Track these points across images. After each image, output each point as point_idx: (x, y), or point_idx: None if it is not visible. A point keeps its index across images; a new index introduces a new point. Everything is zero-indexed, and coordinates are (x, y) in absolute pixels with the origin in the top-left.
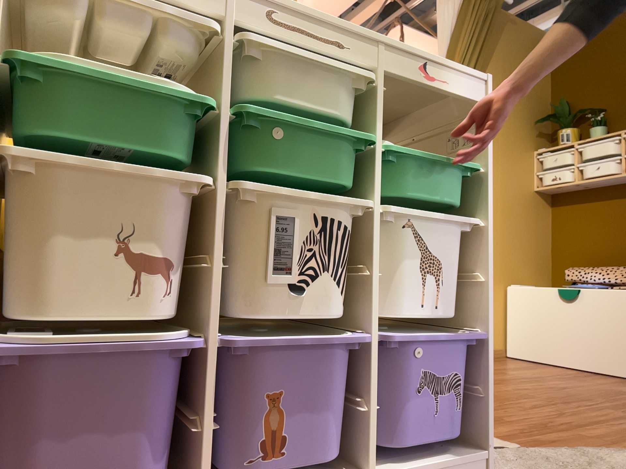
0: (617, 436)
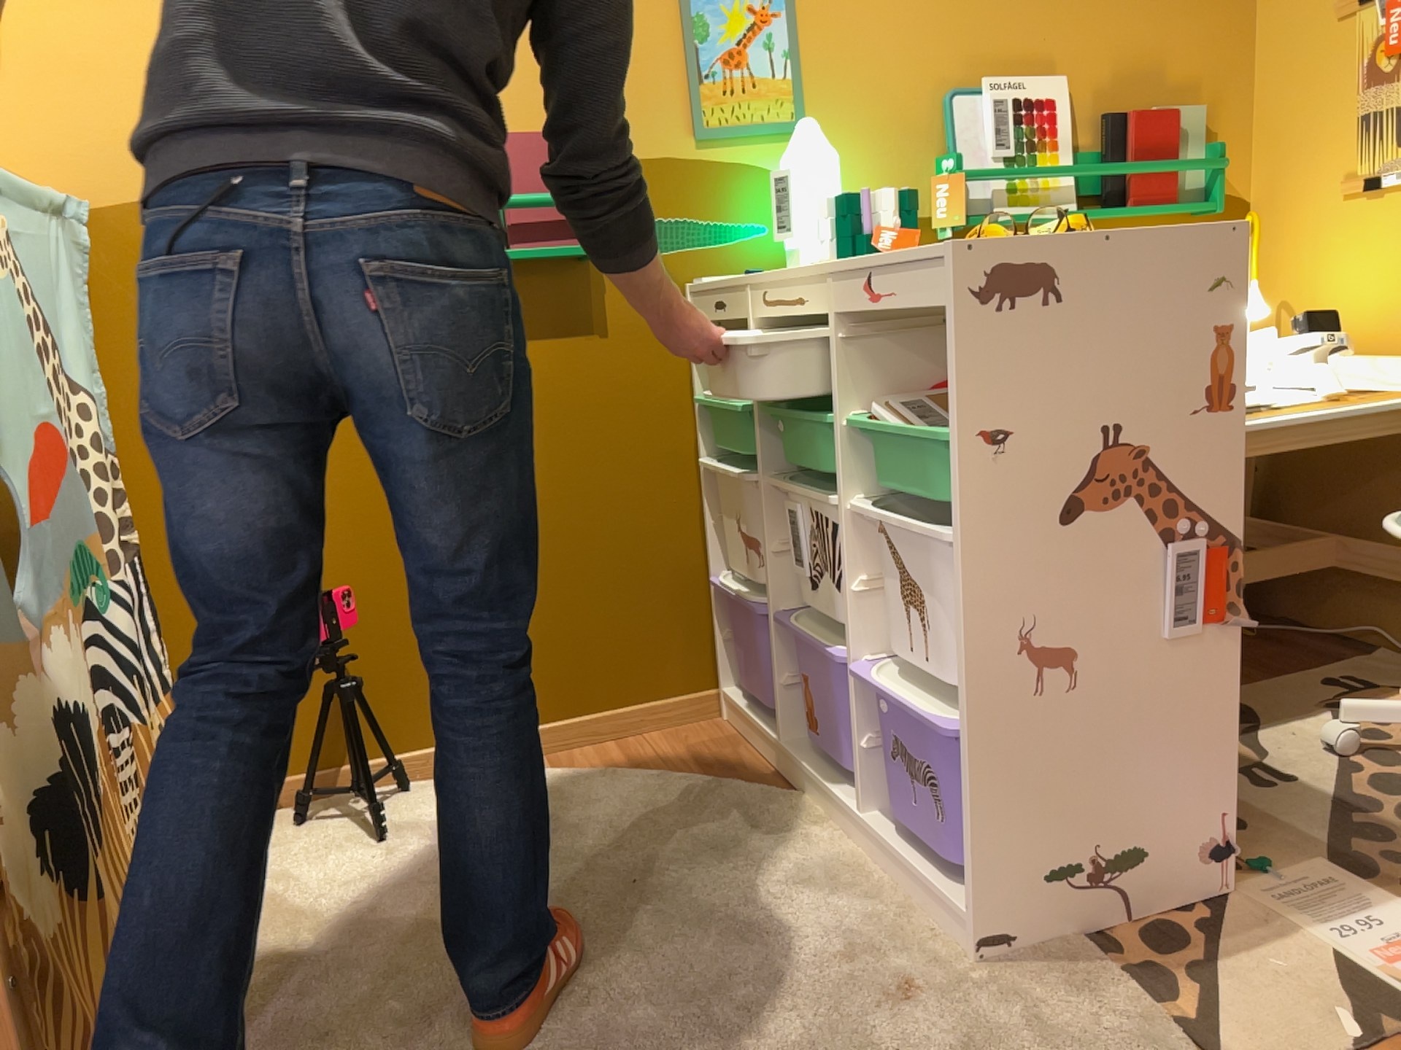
0: None
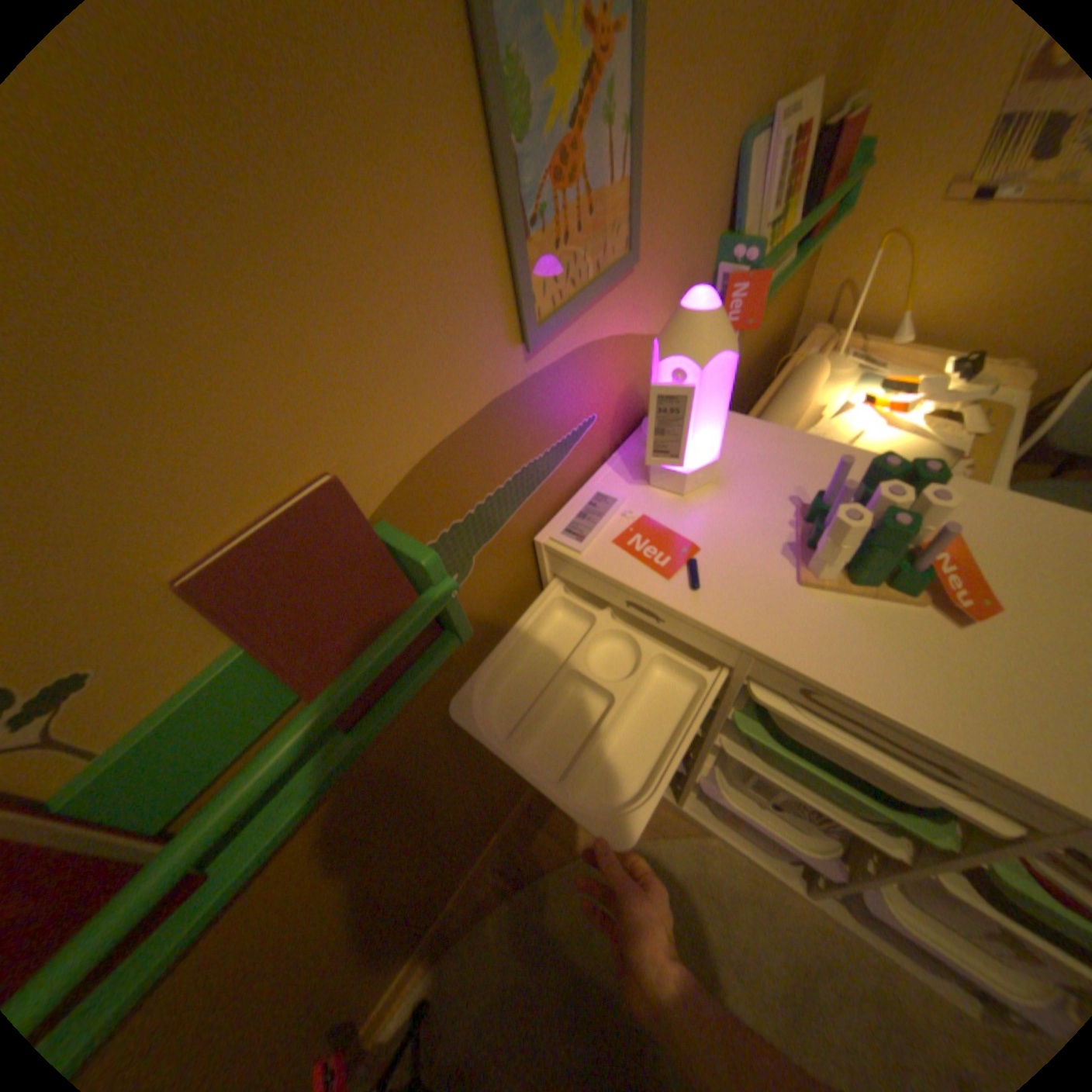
0: None
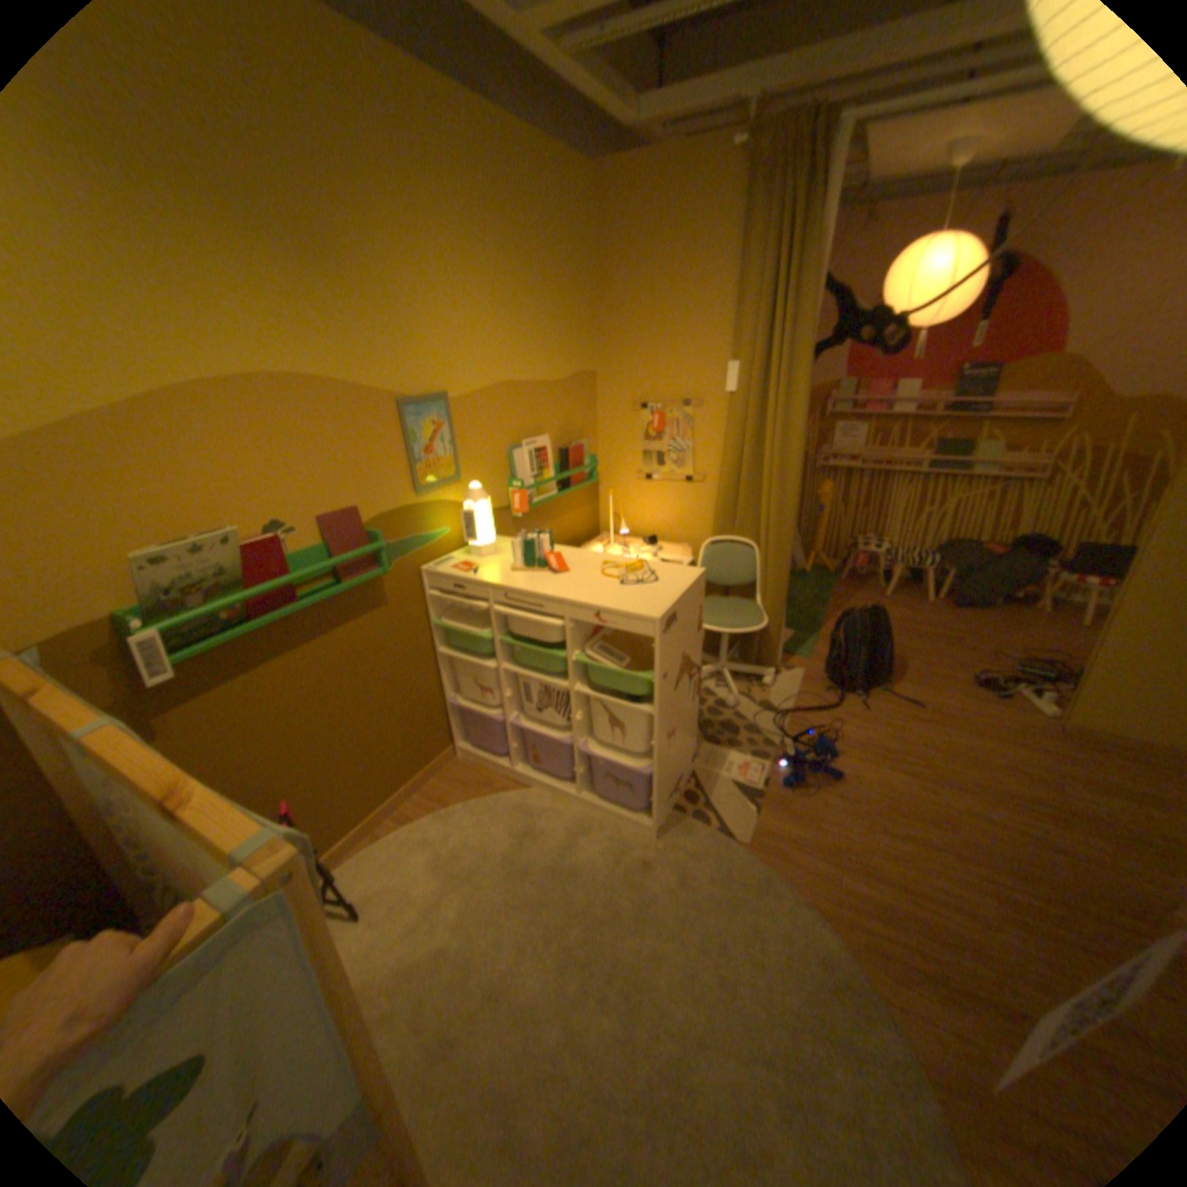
0: (868, 915)
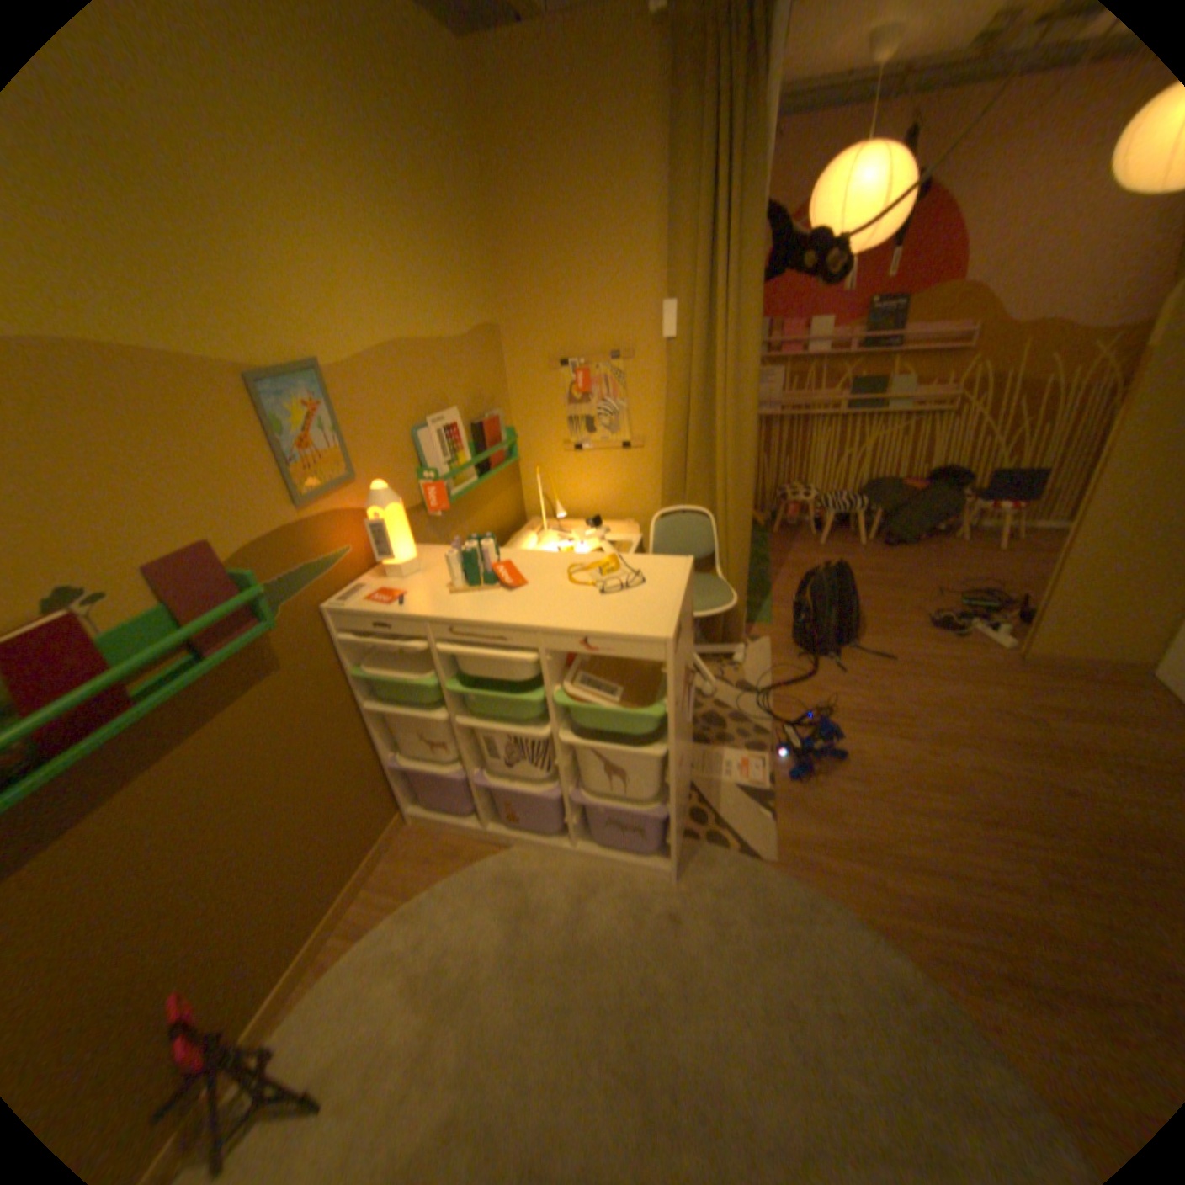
0: (924, 919)
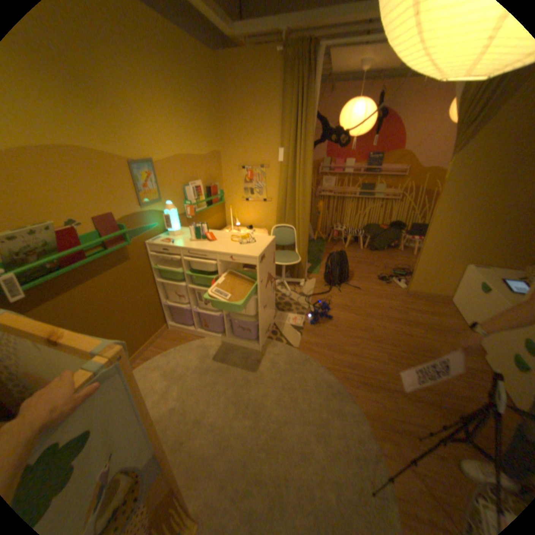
0: (343, 366)
